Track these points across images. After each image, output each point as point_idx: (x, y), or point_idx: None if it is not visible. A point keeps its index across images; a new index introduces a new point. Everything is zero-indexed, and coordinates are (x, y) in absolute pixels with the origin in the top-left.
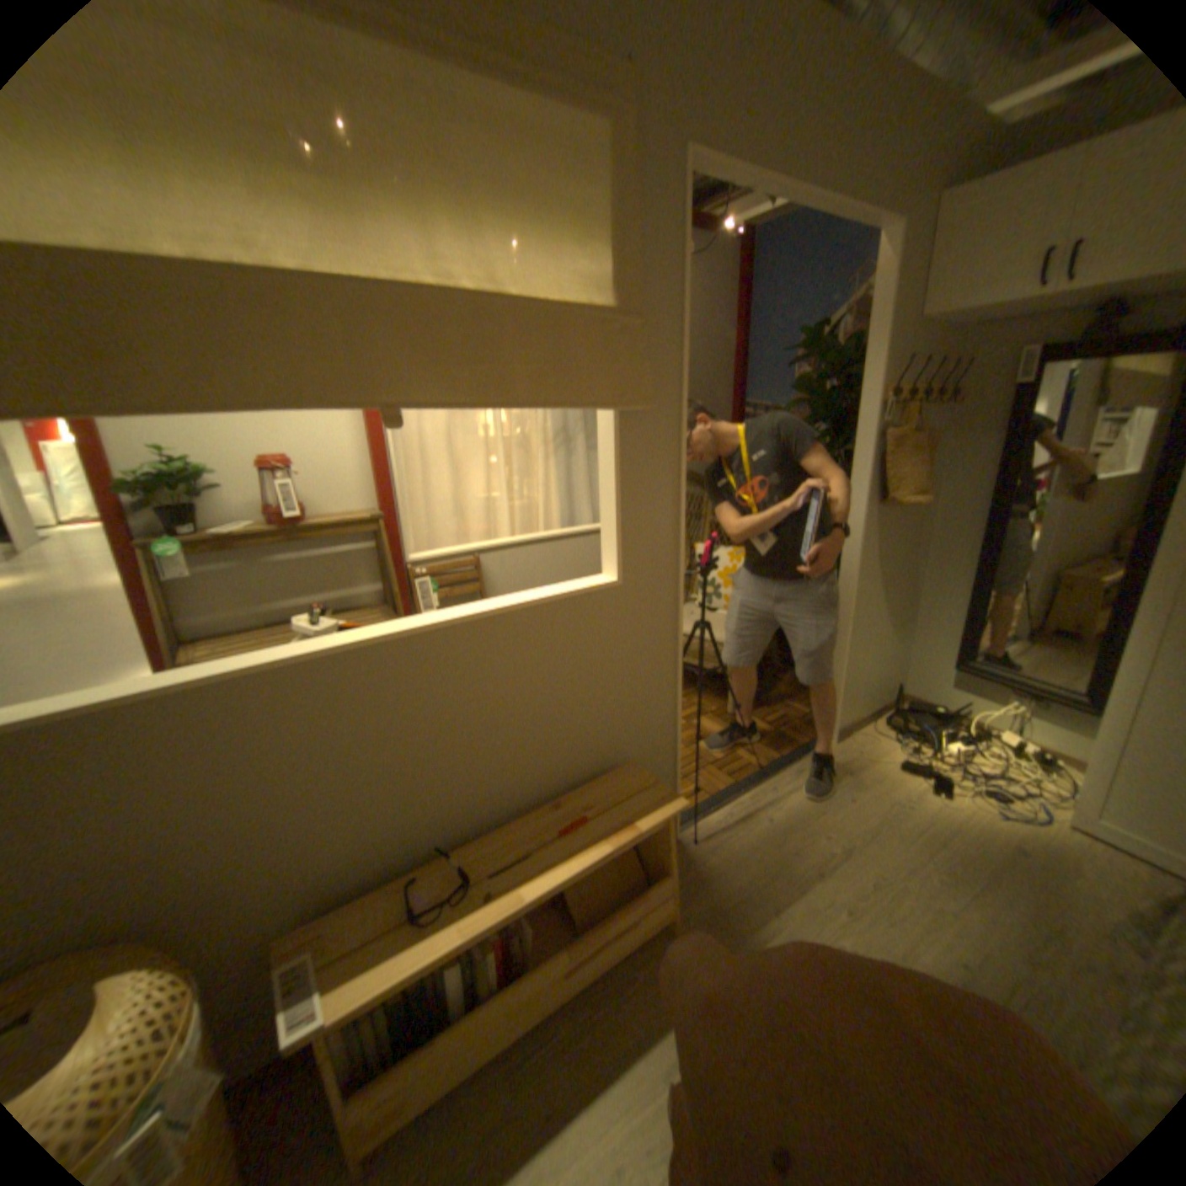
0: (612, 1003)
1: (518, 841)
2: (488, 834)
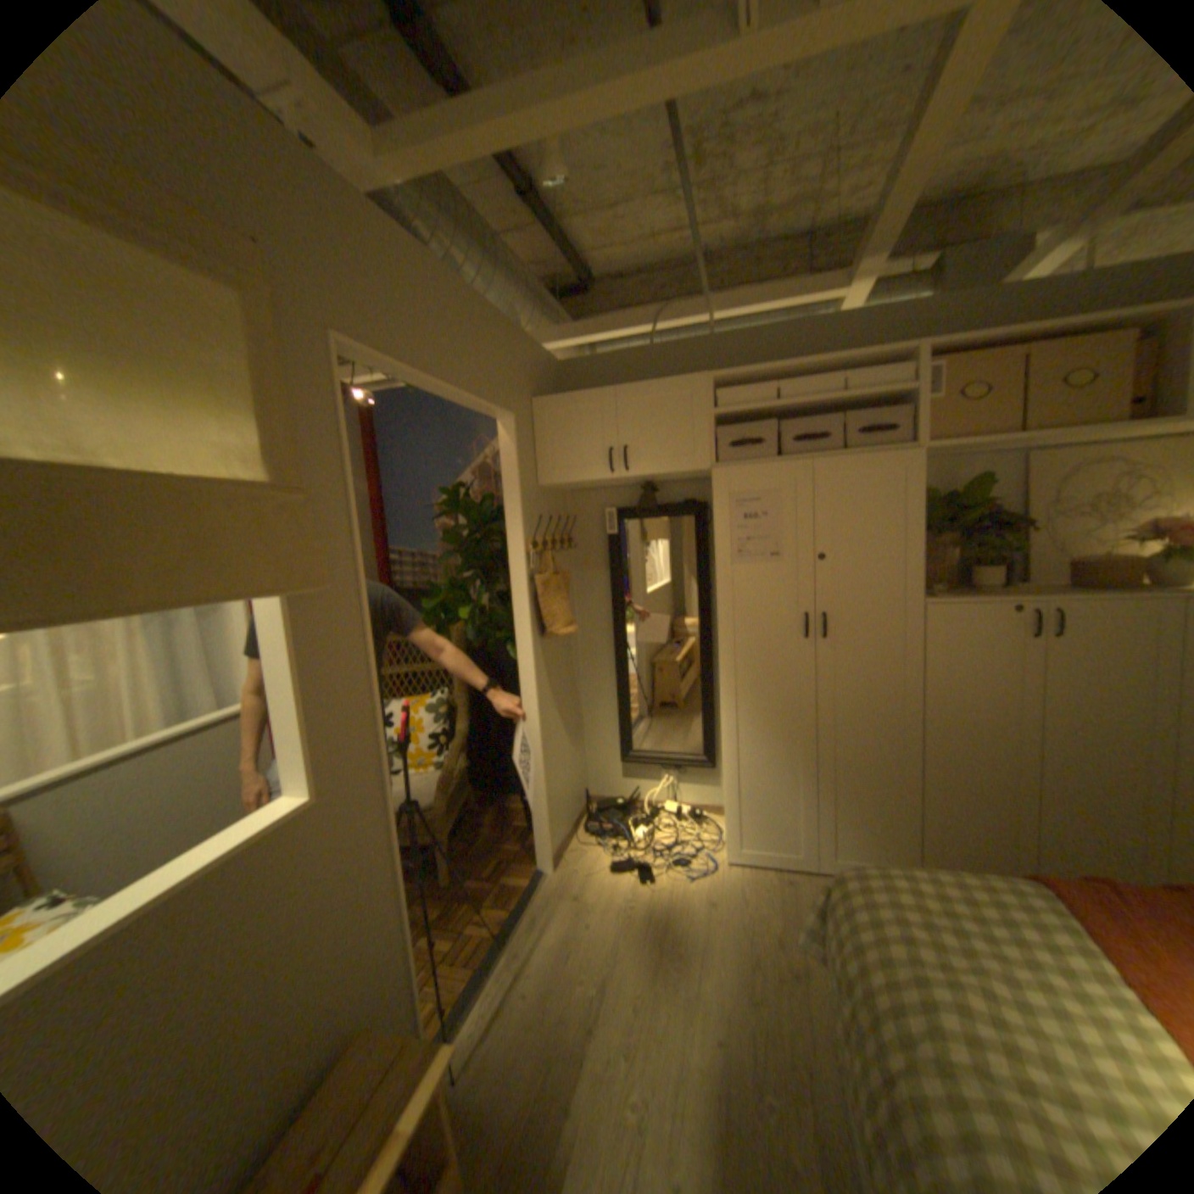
0: None
1: None
2: None
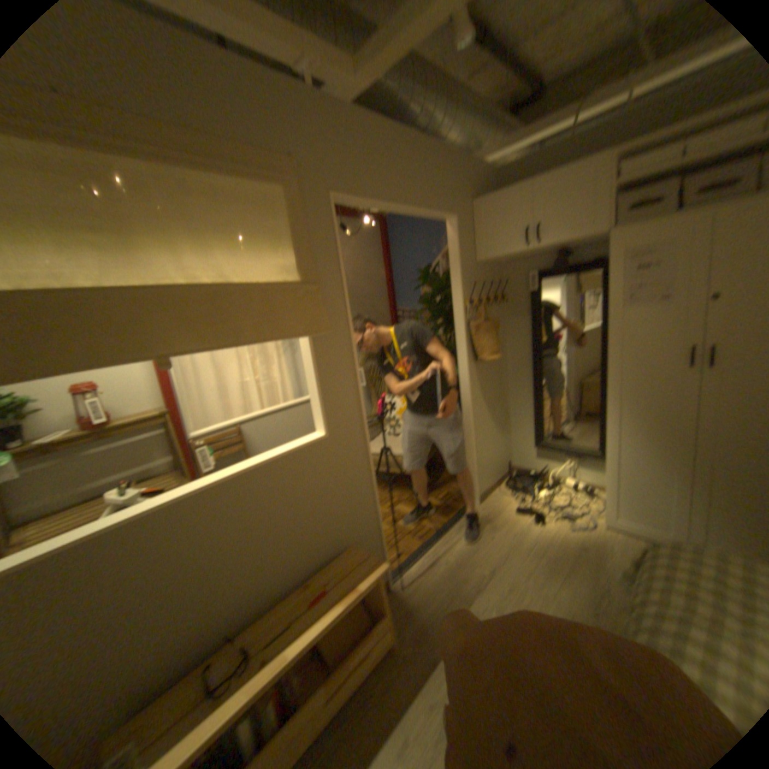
0: (361, 713)
1: (283, 616)
2: (263, 617)
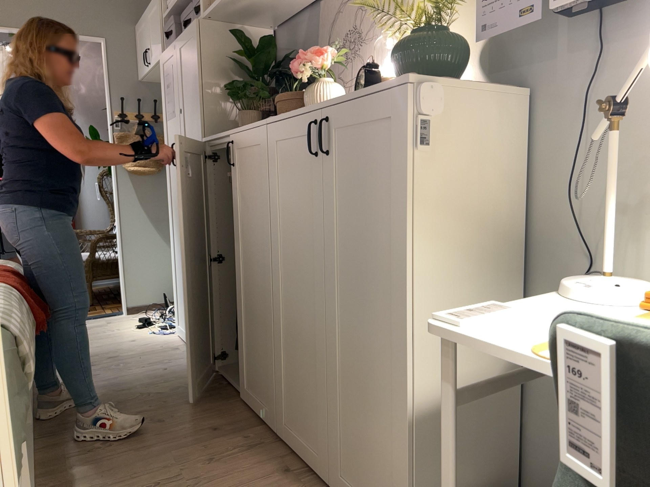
0: None
1: None
2: None
